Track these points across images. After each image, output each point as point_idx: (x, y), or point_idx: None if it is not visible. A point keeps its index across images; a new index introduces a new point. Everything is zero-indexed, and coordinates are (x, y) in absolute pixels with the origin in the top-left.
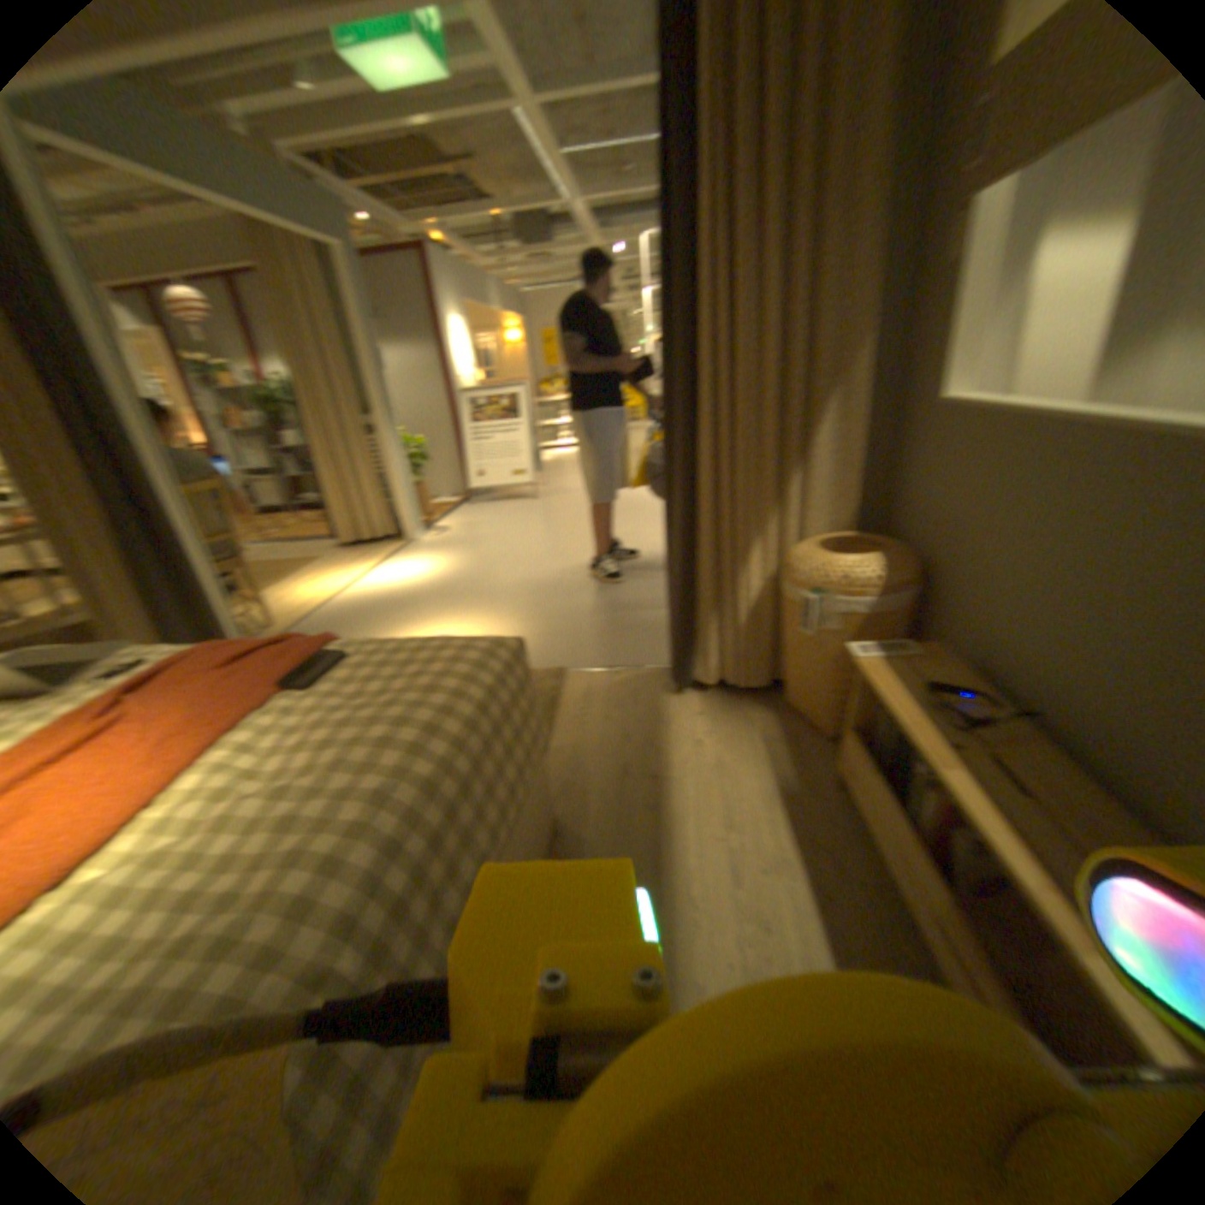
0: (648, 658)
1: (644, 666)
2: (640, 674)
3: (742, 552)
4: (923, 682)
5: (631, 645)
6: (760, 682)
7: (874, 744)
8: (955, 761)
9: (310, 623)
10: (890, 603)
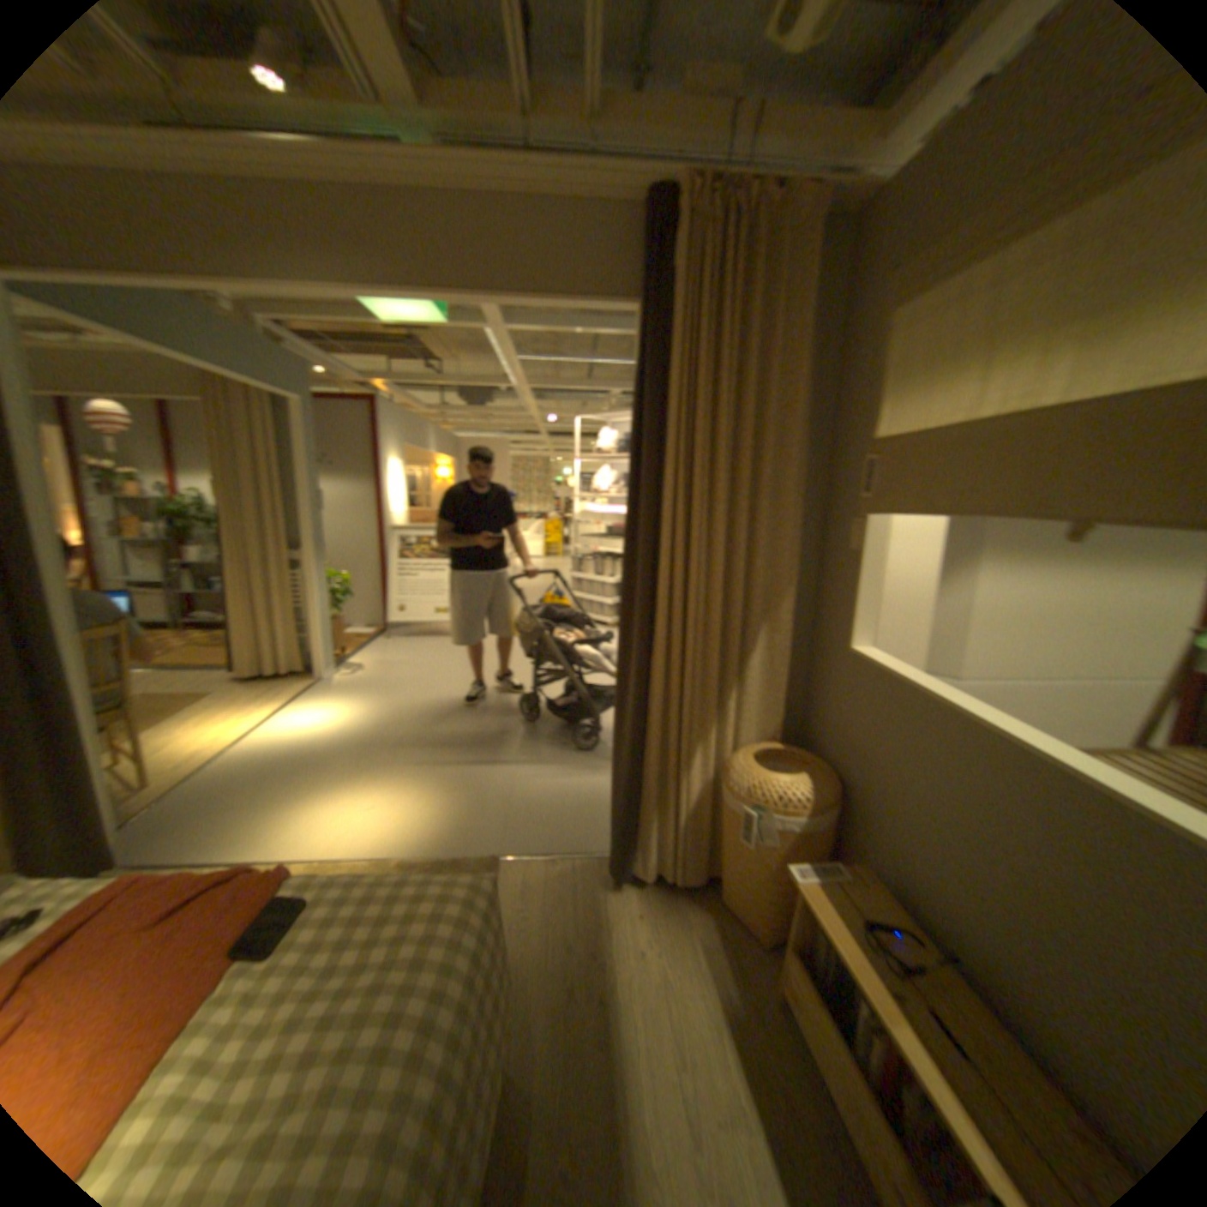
0: (584, 849)
1: (581, 859)
2: (578, 870)
3: (687, 763)
4: (858, 920)
5: (566, 832)
6: (698, 886)
7: (813, 971)
8: (900, 1021)
9: (198, 792)
10: (821, 830)
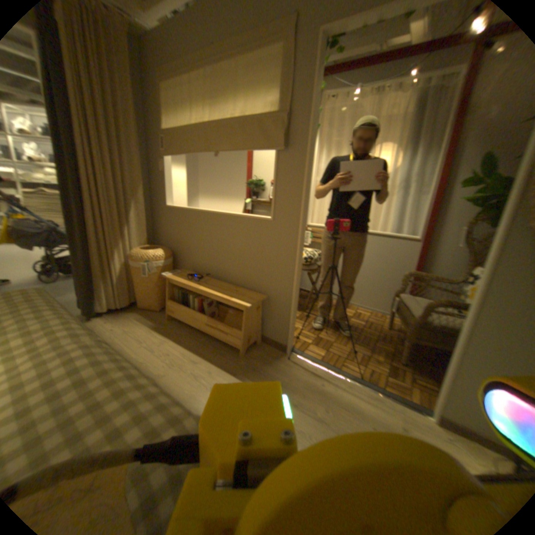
0: None
1: None
2: None
3: (111, 253)
4: (184, 275)
5: None
6: (126, 302)
7: (175, 301)
8: (199, 285)
9: None
10: (168, 260)
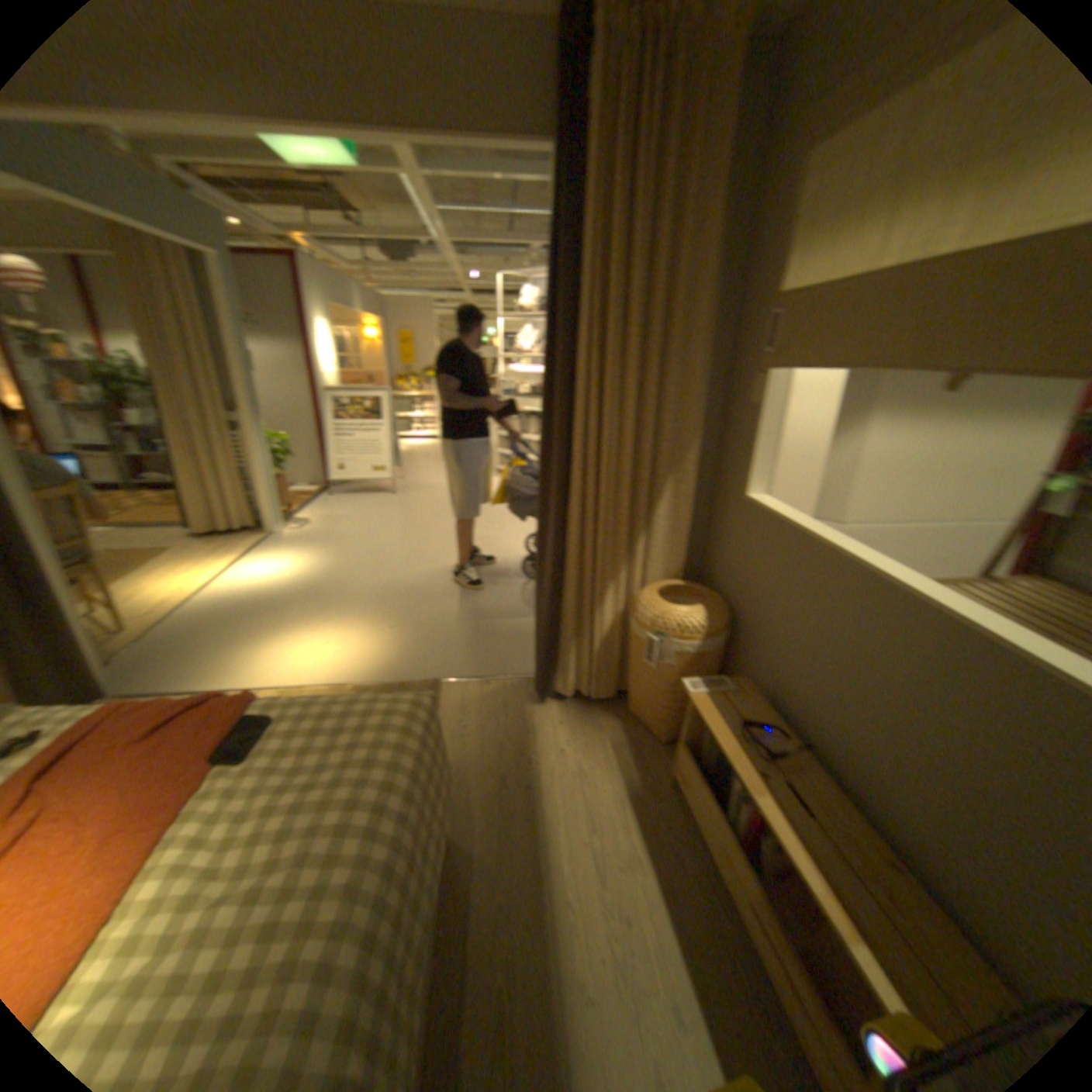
0: (513, 671)
1: (510, 679)
2: (508, 688)
3: (599, 598)
4: (737, 719)
5: (497, 658)
6: (609, 698)
7: (699, 759)
8: (763, 792)
9: (170, 633)
10: (711, 650)
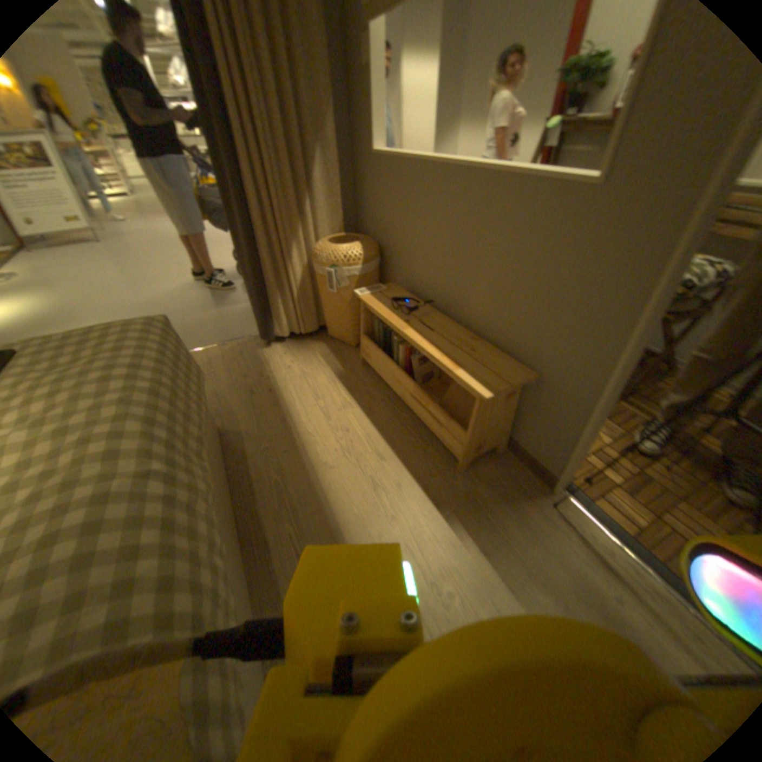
0: (243, 331)
1: (242, 336)
2: (242, 341)
3: (288, 249)
4: (390, 299)
5: (229, 326)
6: (314, 327)
7: (375, 338)
8: (407, 325)
9: None
10: (369, 266)
